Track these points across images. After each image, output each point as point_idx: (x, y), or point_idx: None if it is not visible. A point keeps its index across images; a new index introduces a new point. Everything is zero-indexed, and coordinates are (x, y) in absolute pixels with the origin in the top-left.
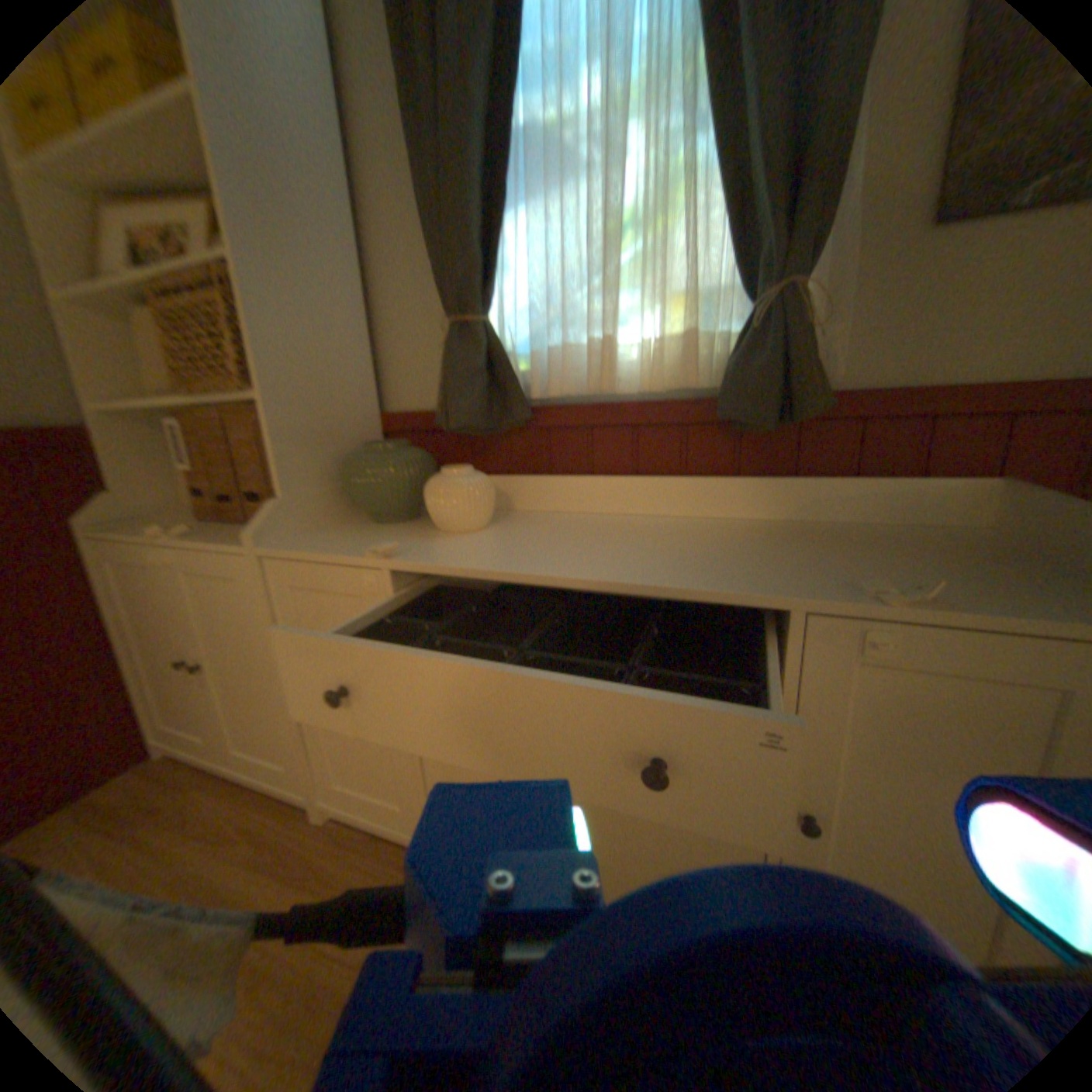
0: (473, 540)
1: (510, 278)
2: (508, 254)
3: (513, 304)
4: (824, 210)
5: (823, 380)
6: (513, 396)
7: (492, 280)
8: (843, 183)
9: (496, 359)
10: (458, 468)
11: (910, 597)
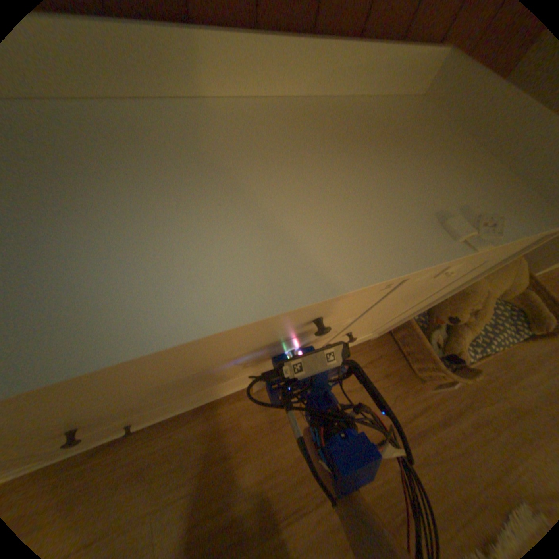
0: None
1: None
2: None
3: None
4: None
5: None
6: None
7: None
8: None
9: None
10: None
11: (477, 230)
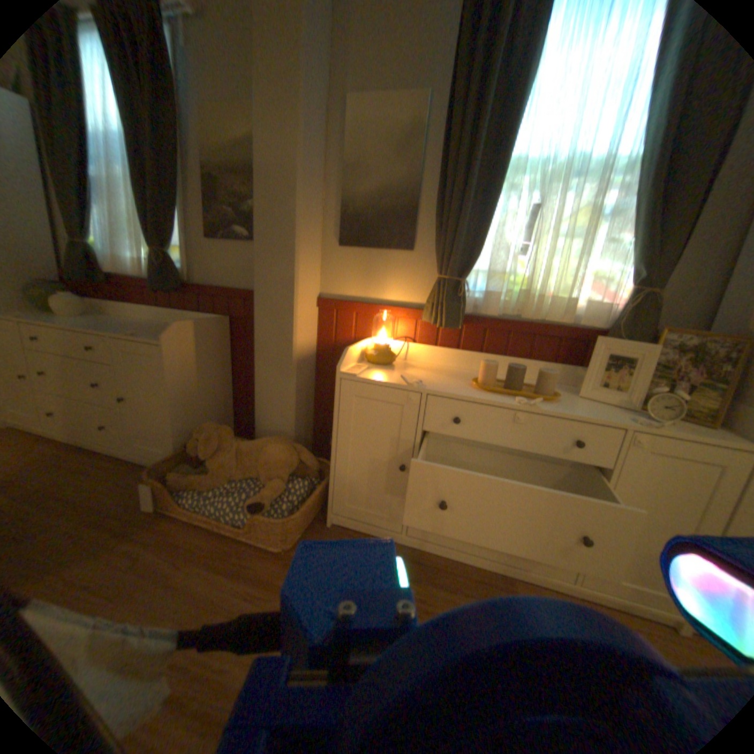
0: (59, 318)
1: (93, 228)
2: (92, 219)
3: (95, 237)
4: (157, 230)
5: (167, 279)
6: (96, 270)
7: (88, 227)
8: (169, 223)
9: (90, 255)
10: (66, 293)
11: (130, 335)
